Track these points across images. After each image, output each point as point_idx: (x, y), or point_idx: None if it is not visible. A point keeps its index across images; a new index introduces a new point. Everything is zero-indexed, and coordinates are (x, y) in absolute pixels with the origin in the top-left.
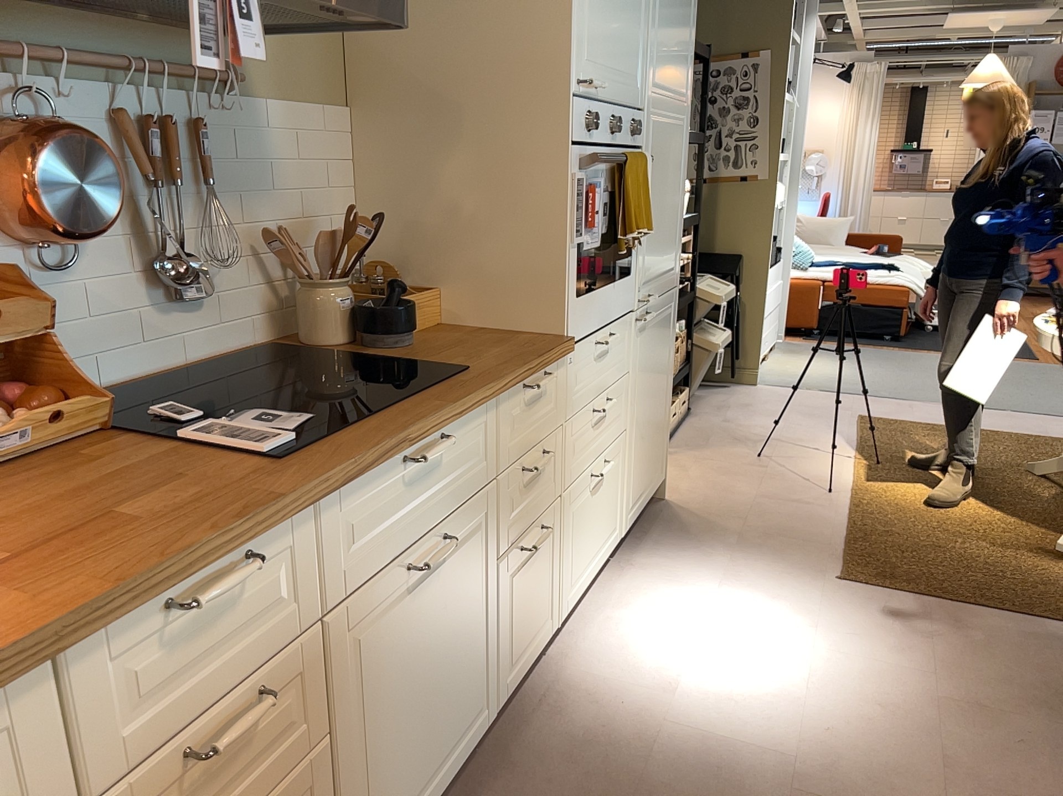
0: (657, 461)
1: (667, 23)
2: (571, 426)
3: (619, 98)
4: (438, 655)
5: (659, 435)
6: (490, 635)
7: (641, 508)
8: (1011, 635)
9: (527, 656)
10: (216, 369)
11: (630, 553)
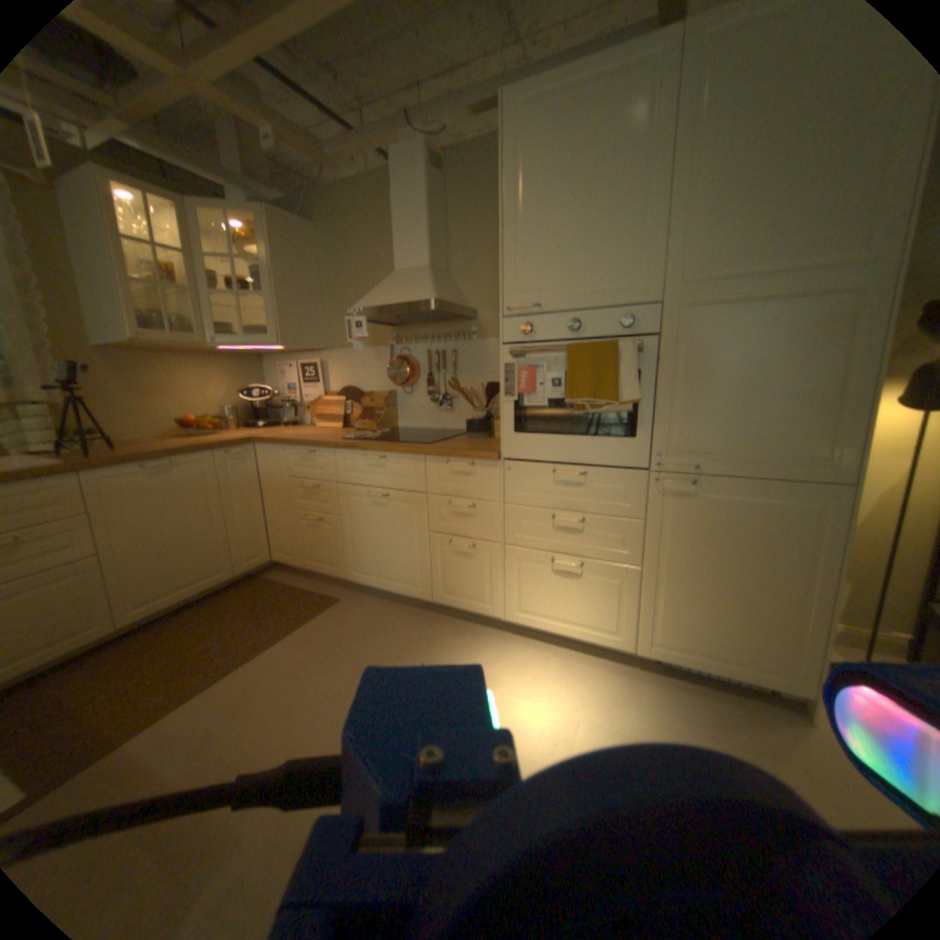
0: (771, 660)
1: (743, 196)
2: (512, 509)
3: (589, 299)
4: (385, 537)
5: (775, 634)
6: (423, 562)
7: (703, 672)
8: None
9: (461, 604)
10: (444, 432)
11: (652, 683)
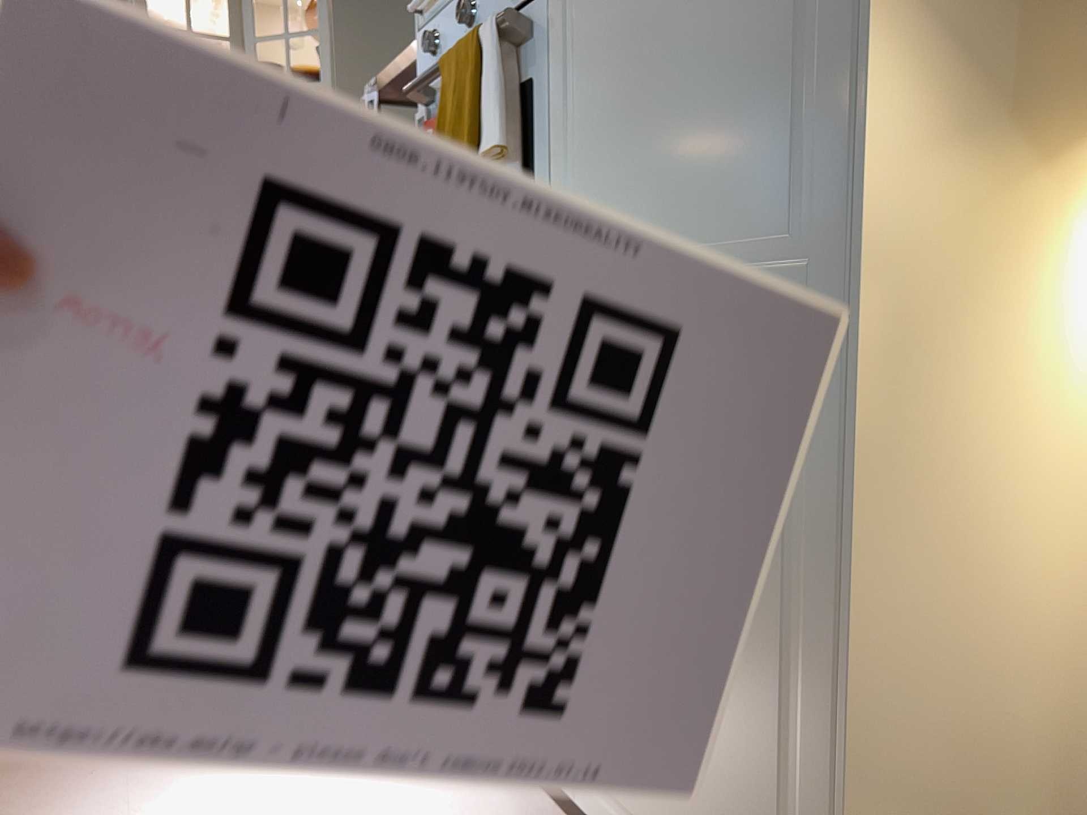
0: None
1: None
2: None
3: None
4: None
5: None
6: None
7: None
8: None
9: None
10: None
11: None
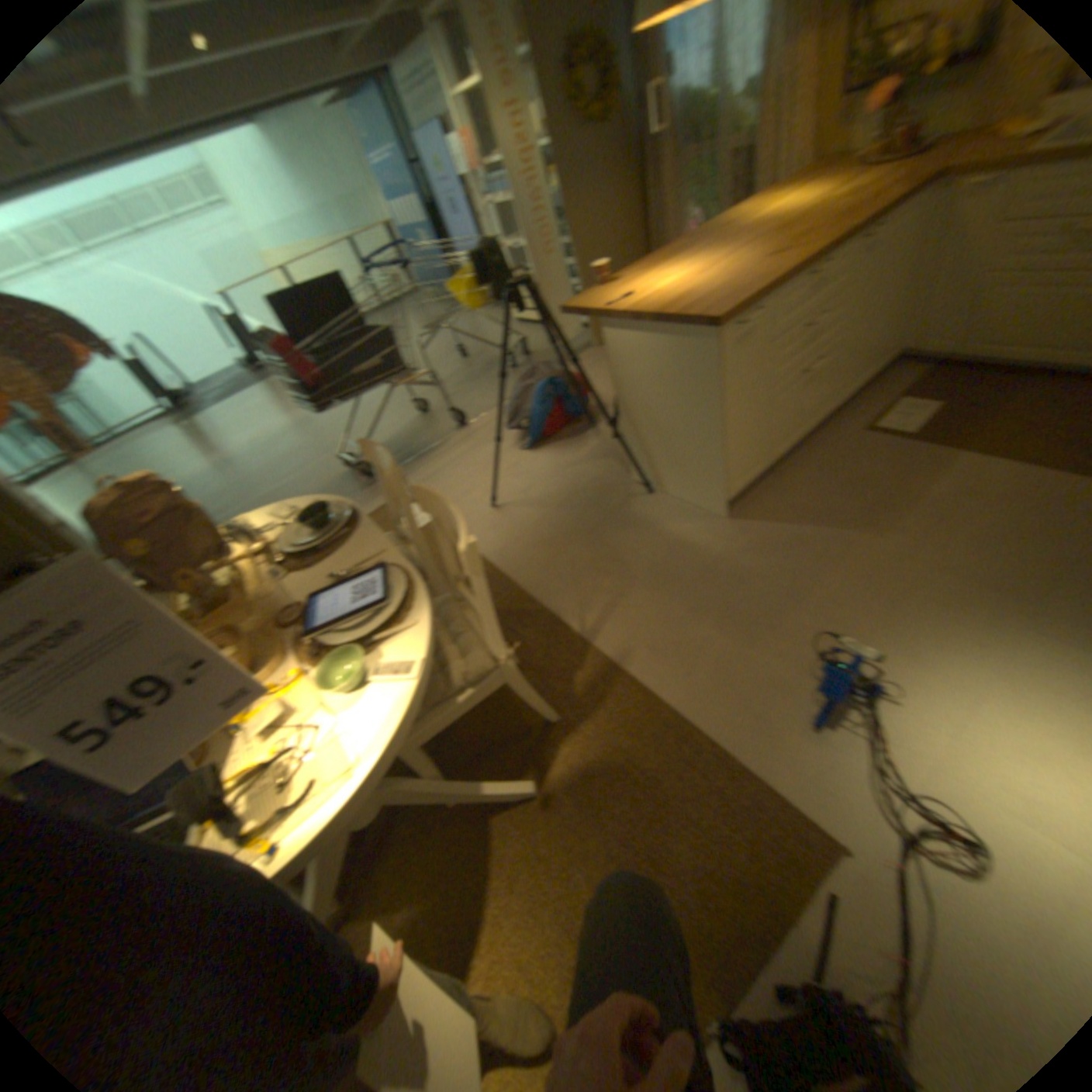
0: None
1: None
2: None
3: None
4: None
5: None
6: None
7: None
8: (716, 697)
9: None
10: None
11: None
